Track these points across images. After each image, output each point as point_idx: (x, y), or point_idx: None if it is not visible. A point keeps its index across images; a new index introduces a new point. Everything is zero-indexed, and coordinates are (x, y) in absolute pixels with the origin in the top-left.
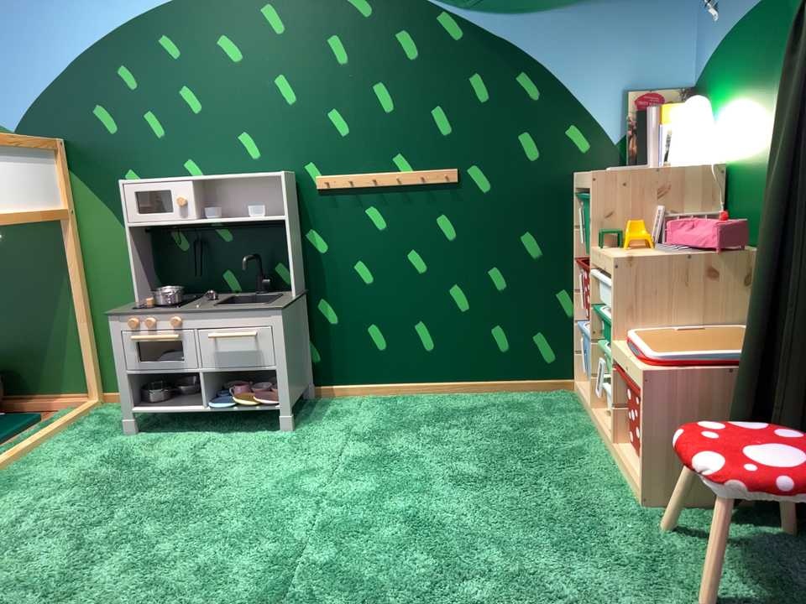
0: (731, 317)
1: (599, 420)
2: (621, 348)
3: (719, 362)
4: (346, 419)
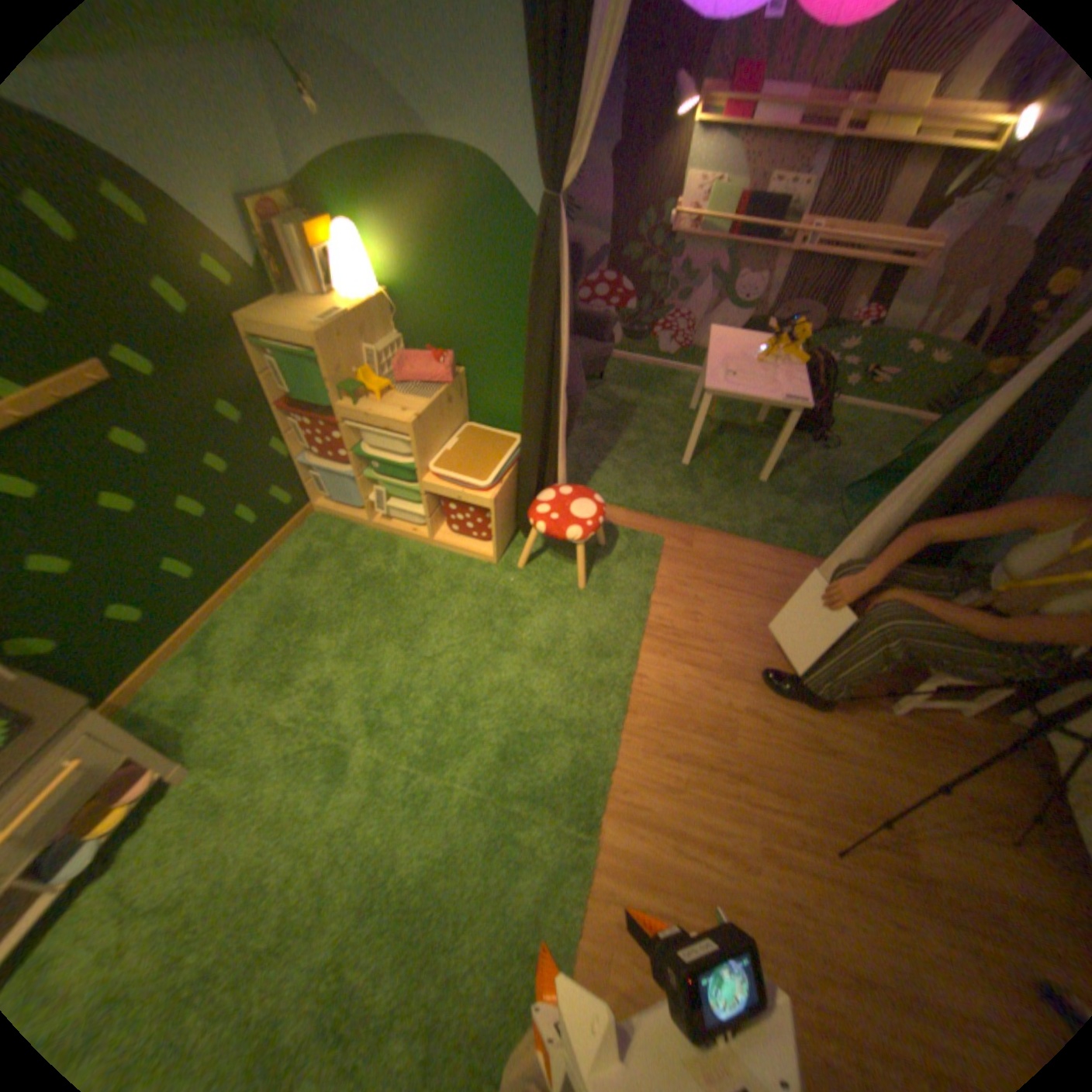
0: (460, 422)
1: (391, 528)
2: (438, 485)
3: (508, 467)
4: (201, 705)
